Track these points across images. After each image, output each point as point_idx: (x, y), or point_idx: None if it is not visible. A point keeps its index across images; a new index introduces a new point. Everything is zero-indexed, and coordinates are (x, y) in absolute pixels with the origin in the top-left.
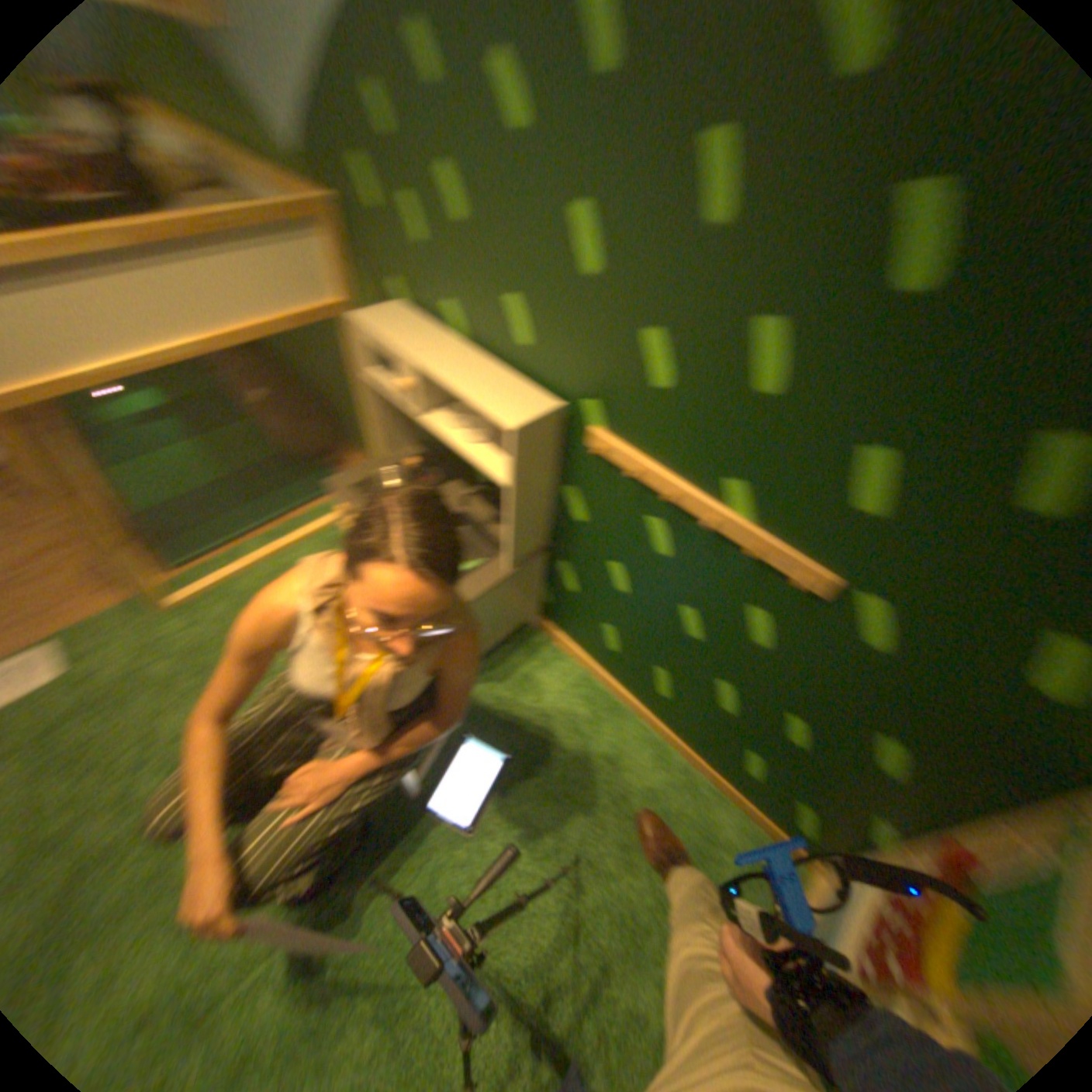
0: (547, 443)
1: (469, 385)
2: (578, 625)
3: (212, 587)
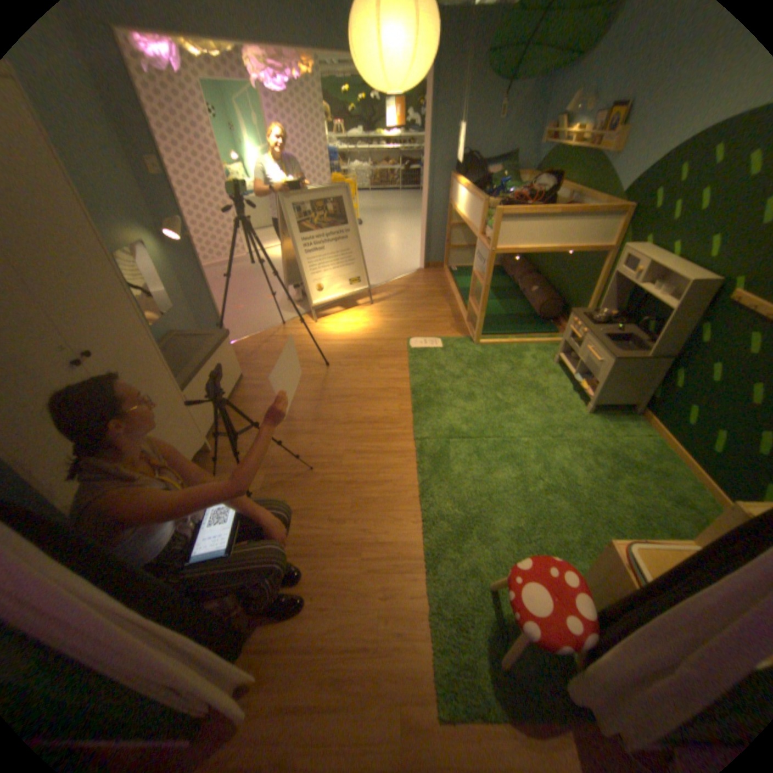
0: (704, 297)
1: (676, 267)
2: (674, 408)
3: (495, 344)
